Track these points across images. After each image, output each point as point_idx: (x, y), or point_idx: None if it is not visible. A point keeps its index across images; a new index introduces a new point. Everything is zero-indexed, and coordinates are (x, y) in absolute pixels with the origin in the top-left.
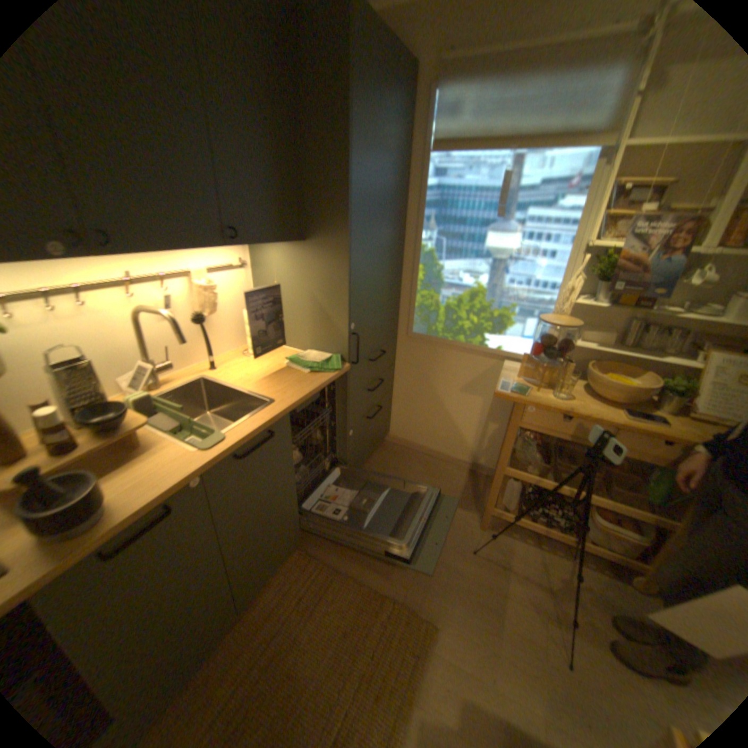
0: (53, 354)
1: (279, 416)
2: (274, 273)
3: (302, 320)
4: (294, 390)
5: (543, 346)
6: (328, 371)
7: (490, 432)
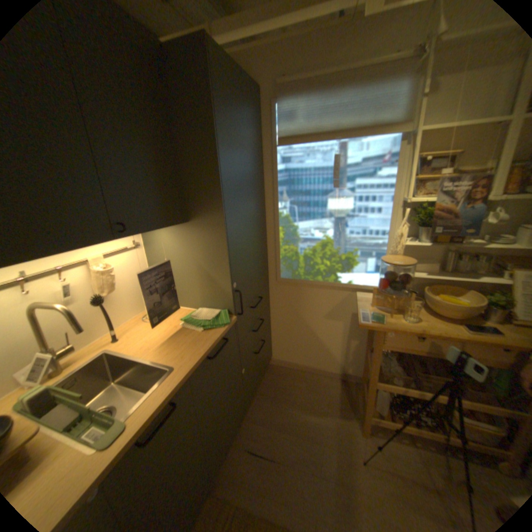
0: None
1: (179, 386)
2: (163, 249)
3: (191, 284)
4: (190, 353)
5: (387, 280)
6: (218, 327)
7: (353, 347)
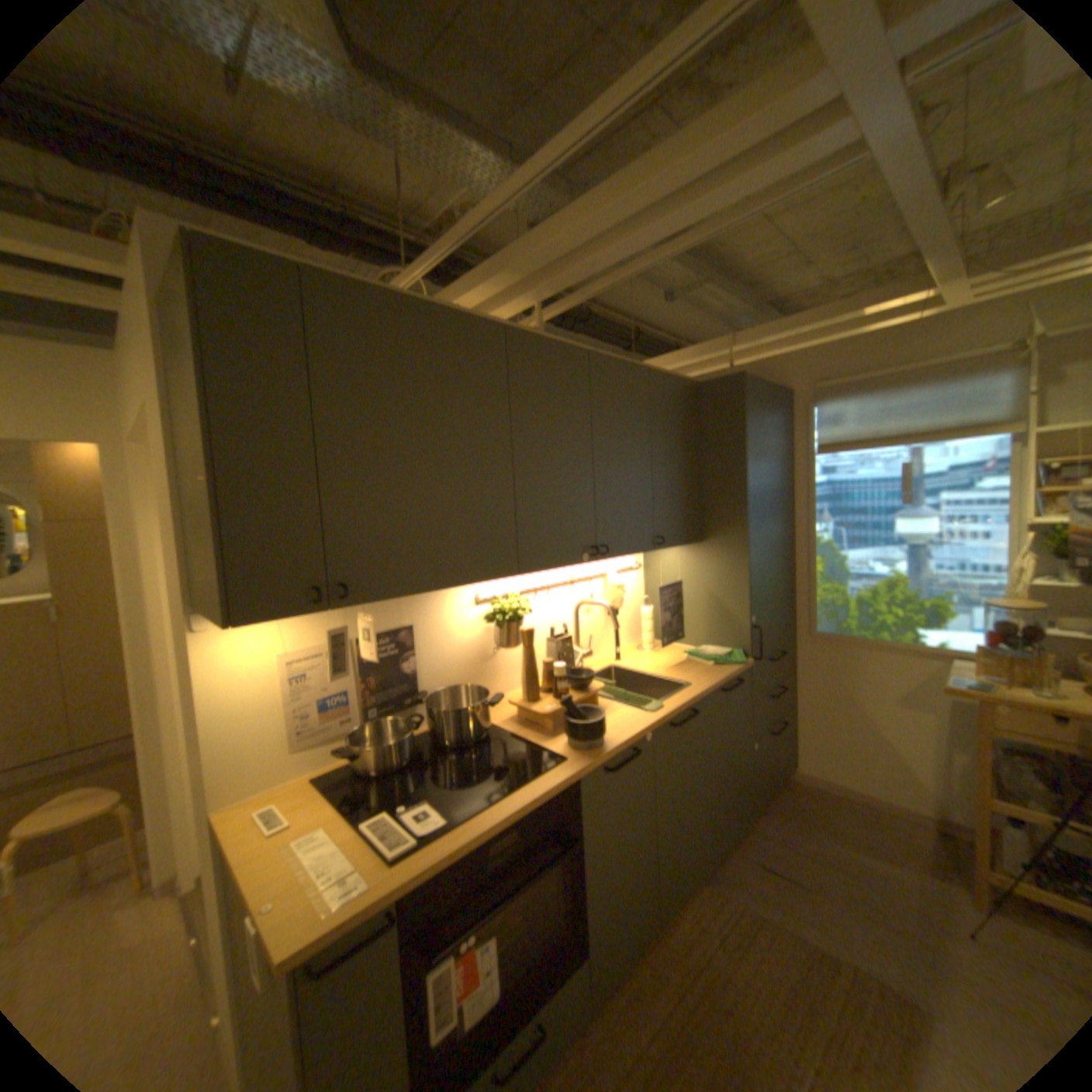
0: (537, 633)
1: (700, 697)
2: (666, 571)
3: (695, 615)
4: (704, 677)
5: (1001, 636)
6: (732, 664)
7: (958, 767)
